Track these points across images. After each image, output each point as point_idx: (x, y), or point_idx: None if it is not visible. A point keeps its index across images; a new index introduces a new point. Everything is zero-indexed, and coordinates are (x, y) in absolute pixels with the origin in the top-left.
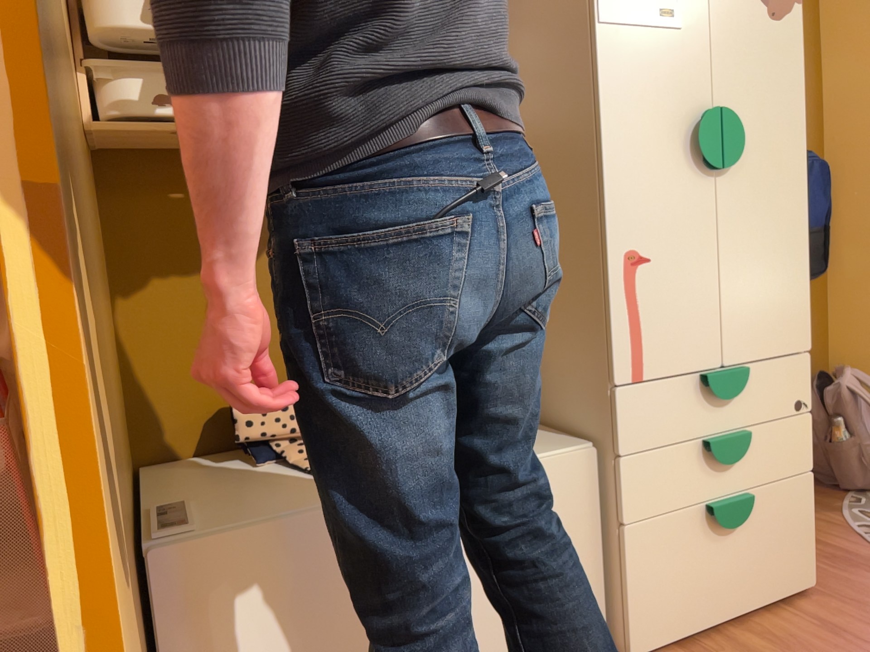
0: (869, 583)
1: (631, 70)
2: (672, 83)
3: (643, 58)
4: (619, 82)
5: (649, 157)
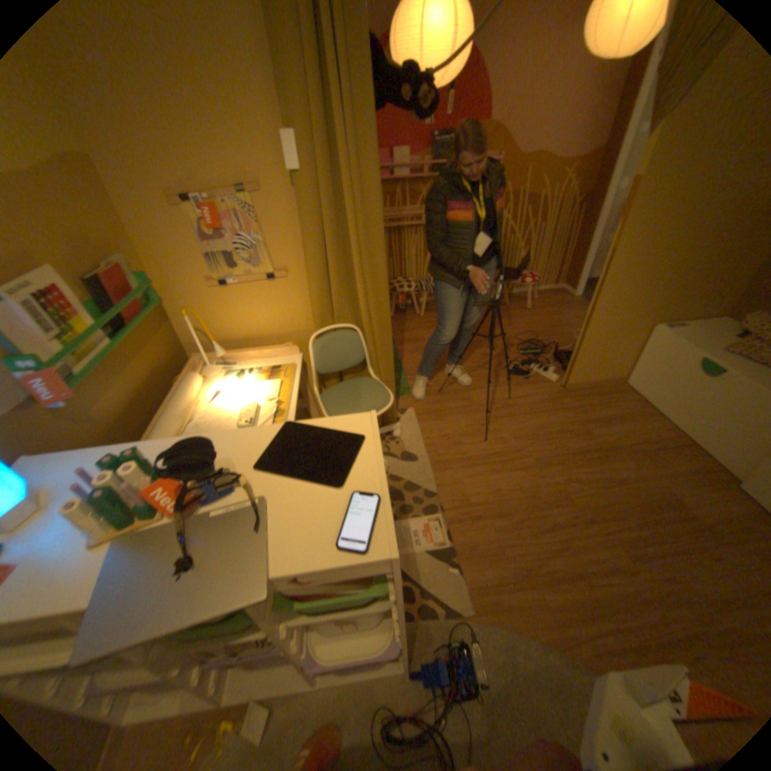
0: None
1: None
2: None
3: None
4: None
5: None
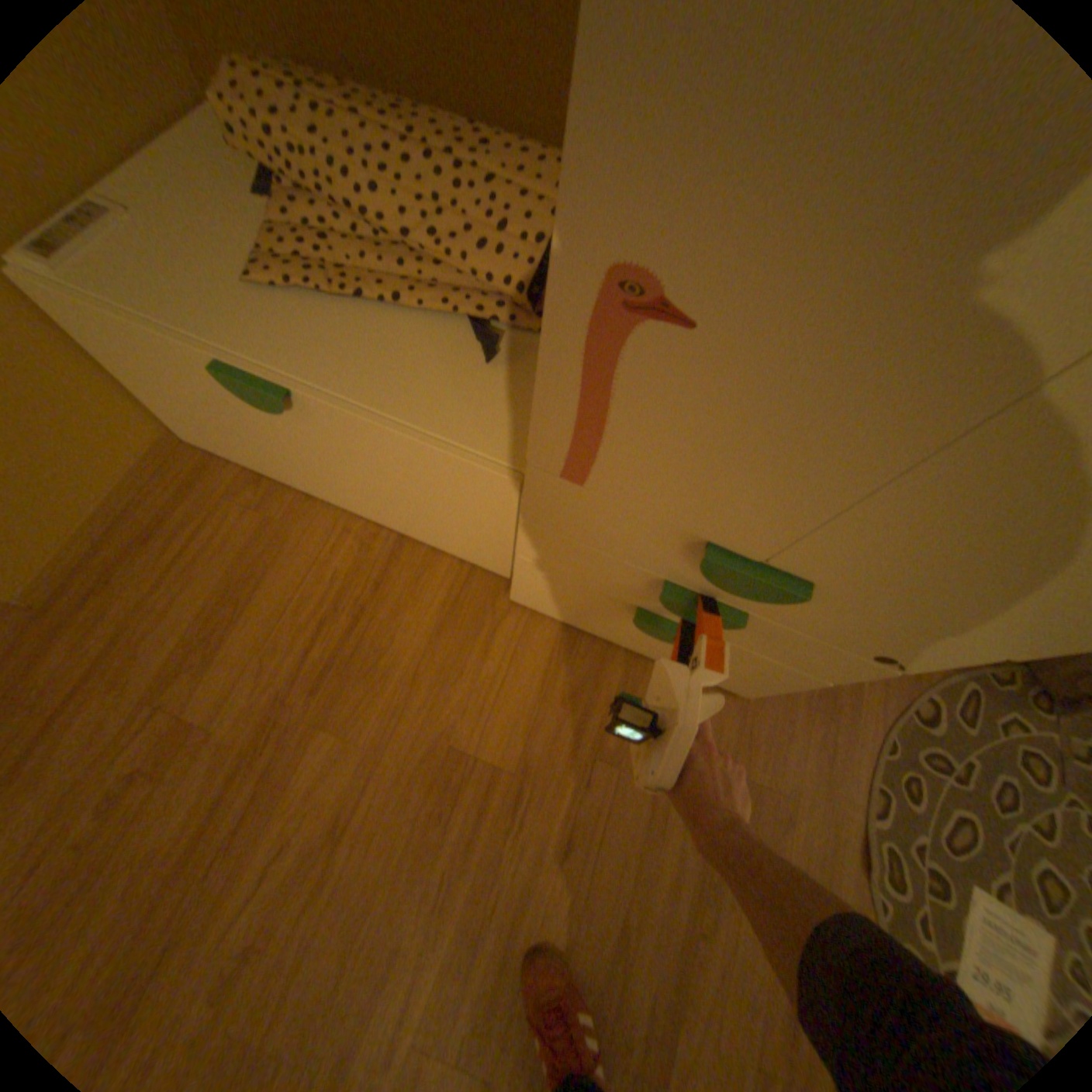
0: (794, 742)
1: None
2: None
3: None
4: None
5: None
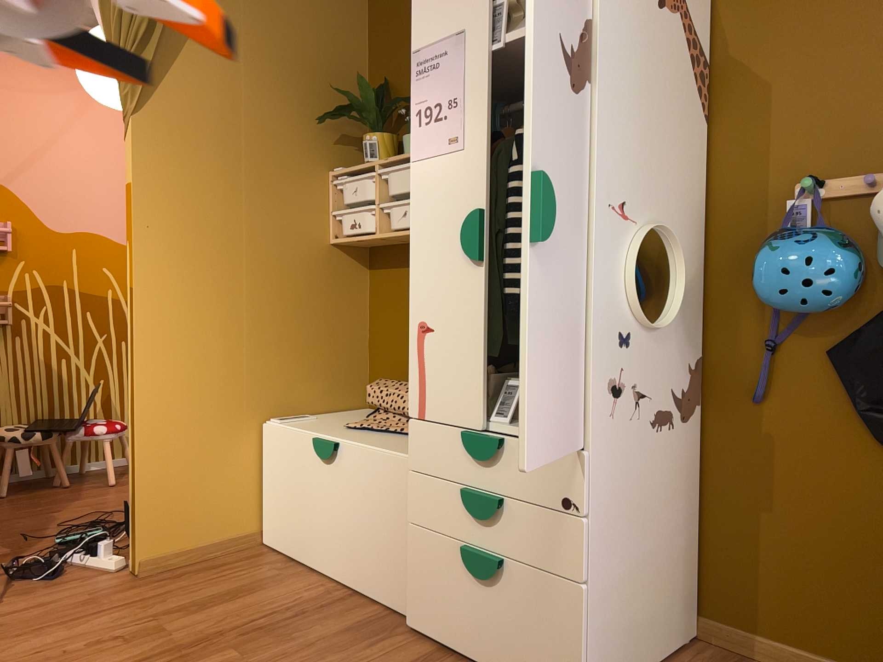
0: None
1: (428, 189)
2: (454, 193)
3: (436, 178)
4: (420, 200)
5: (435, 252)
